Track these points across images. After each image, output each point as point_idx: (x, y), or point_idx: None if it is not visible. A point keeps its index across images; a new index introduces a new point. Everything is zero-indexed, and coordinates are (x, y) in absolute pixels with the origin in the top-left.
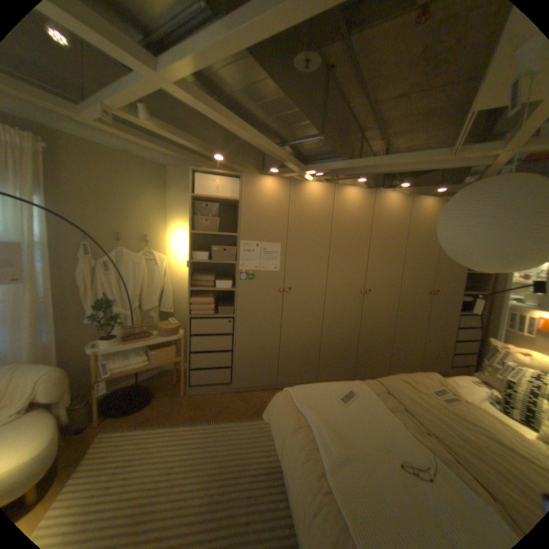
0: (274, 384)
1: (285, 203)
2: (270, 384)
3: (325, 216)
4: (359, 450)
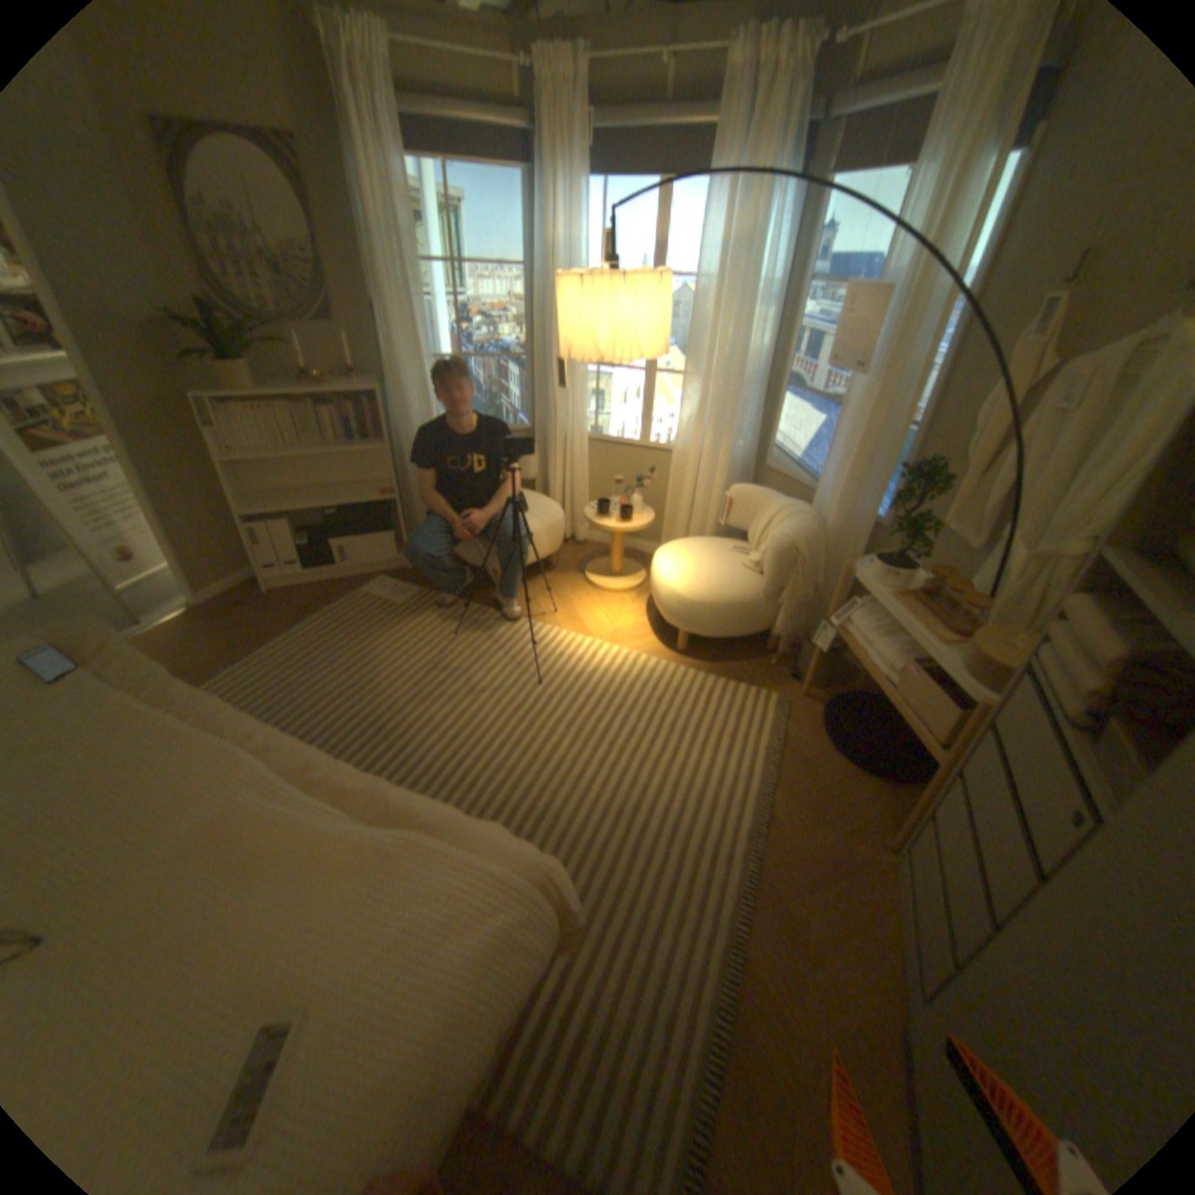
0: None
1: None
2: None
3: None
4: (179, 876)
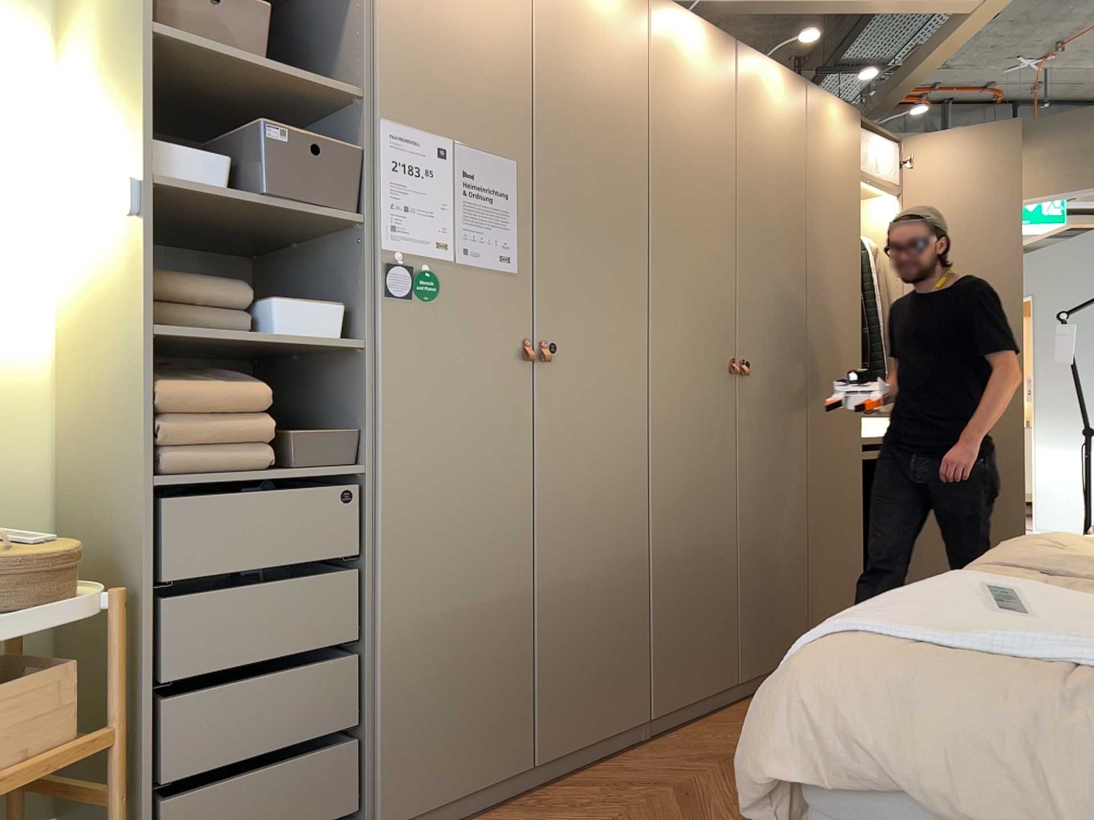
0: (527, 765)
1: (527, 6)
2: (513, 770)
3: (635, 88)
4: None
